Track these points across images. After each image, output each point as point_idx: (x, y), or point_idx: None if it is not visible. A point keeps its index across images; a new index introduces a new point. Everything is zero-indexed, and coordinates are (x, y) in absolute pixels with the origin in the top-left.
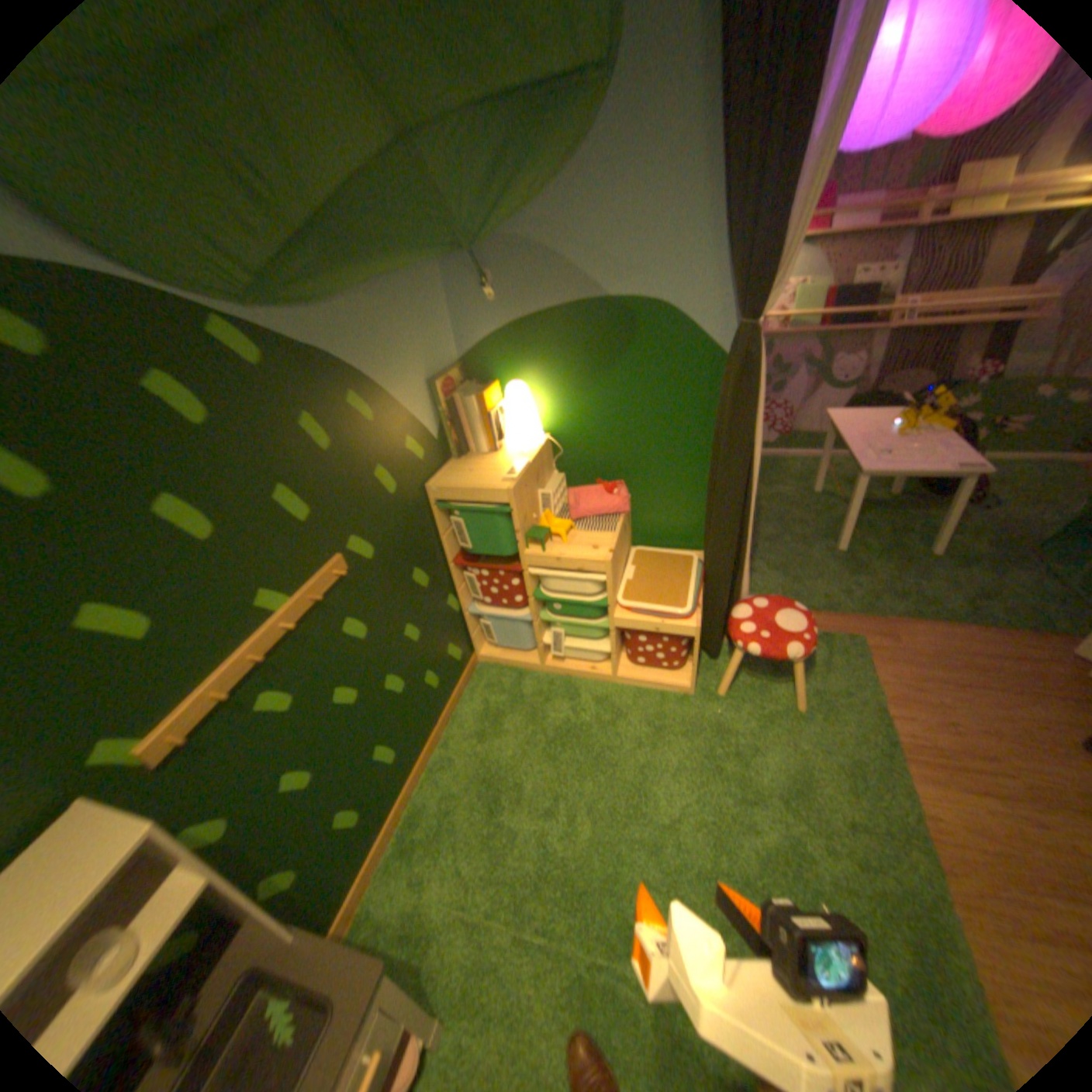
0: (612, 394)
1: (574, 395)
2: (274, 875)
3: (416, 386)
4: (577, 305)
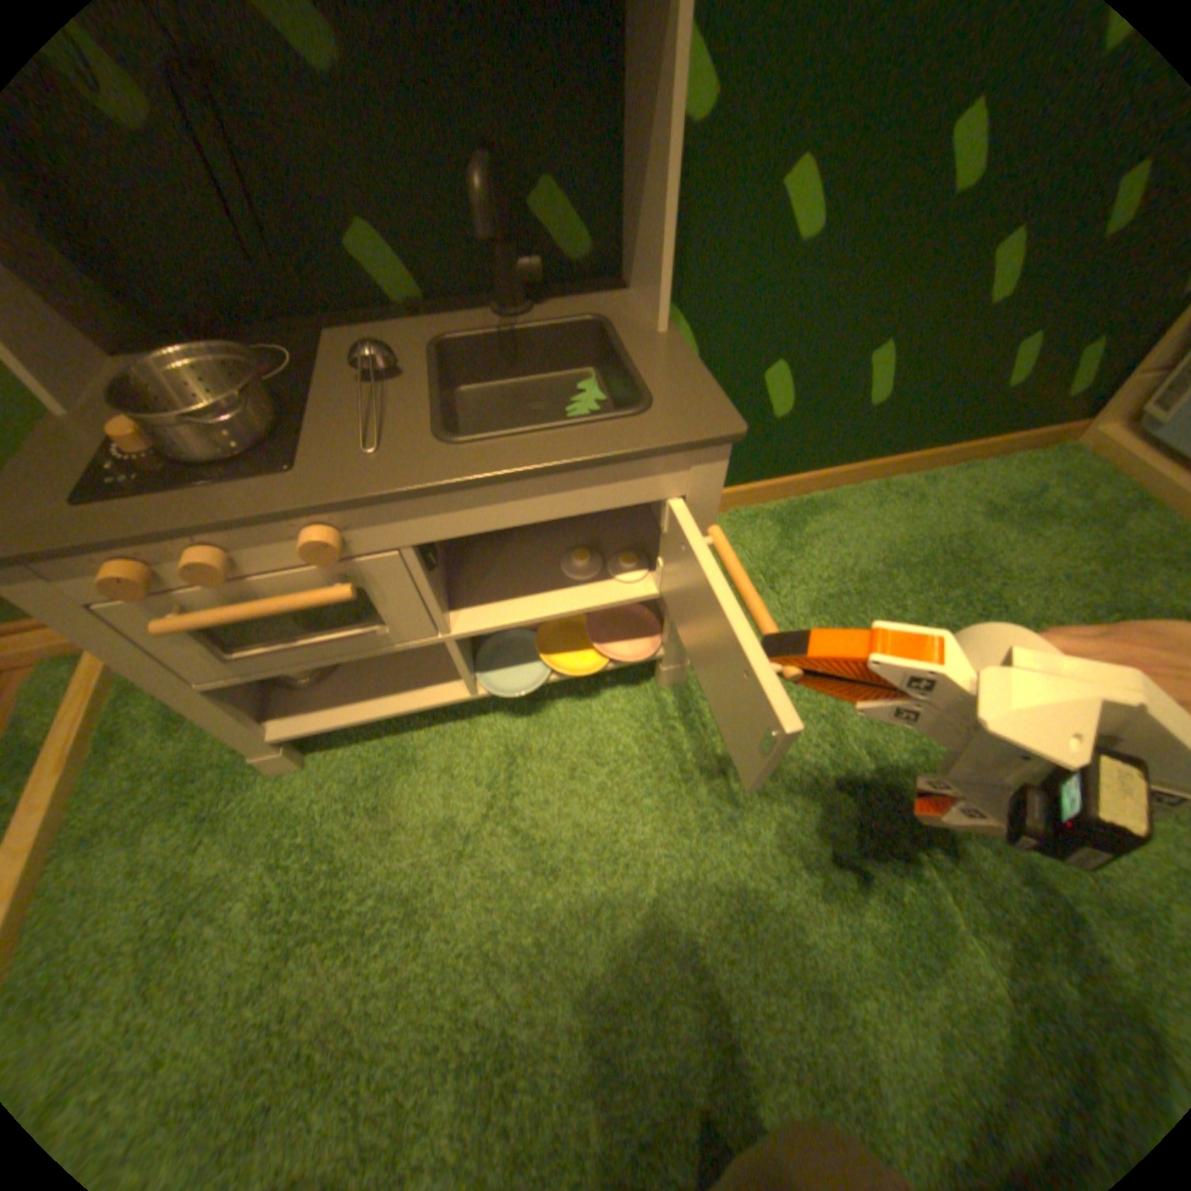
0: None
1: None
2: (685, 322)
3: None
4: None
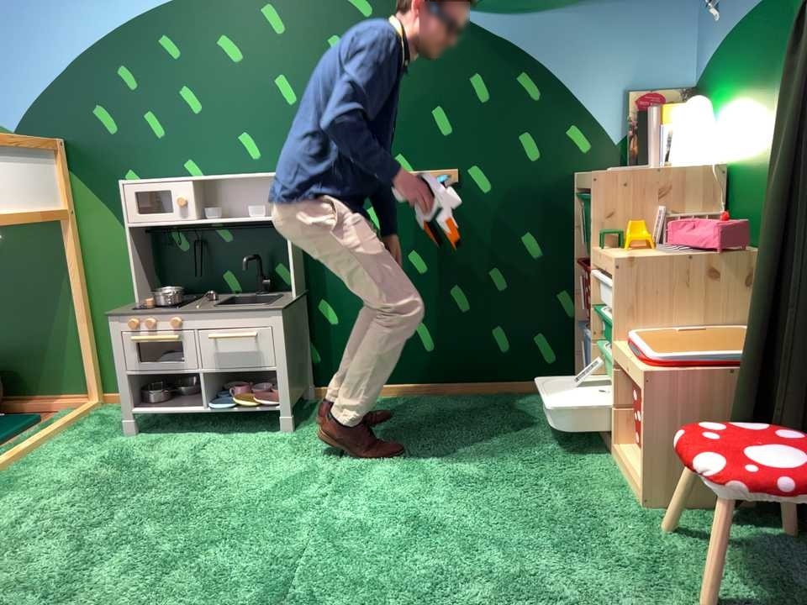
0: (772, 107)
1: (748, 112)
2: (327, 306)
3: (604, 90)
4: (760, 6)
